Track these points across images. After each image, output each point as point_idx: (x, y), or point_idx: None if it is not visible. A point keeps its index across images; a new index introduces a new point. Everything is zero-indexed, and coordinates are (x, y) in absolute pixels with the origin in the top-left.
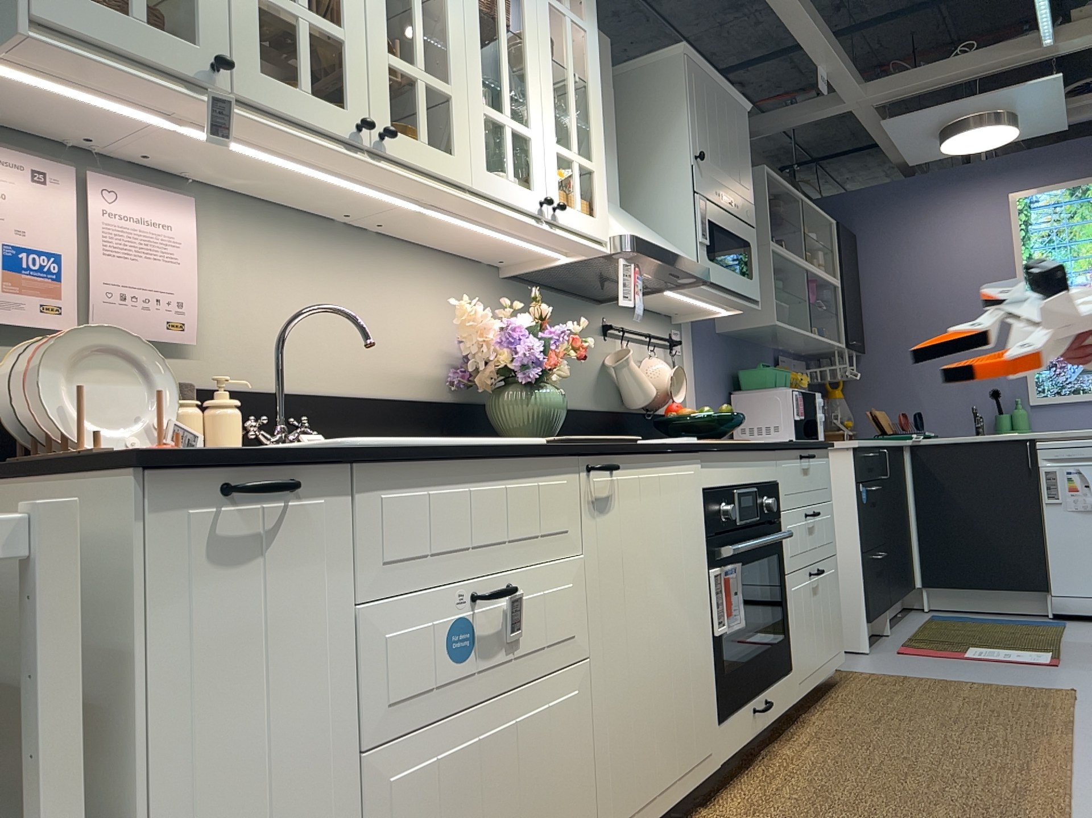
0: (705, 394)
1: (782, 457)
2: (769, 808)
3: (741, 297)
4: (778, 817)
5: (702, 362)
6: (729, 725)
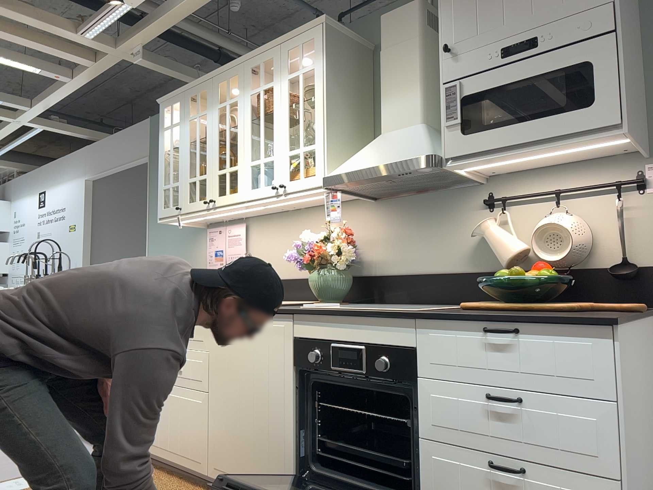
0: None
1: (425, 325)
2: None
3: (558, 139)
4: None
5: None
6: None
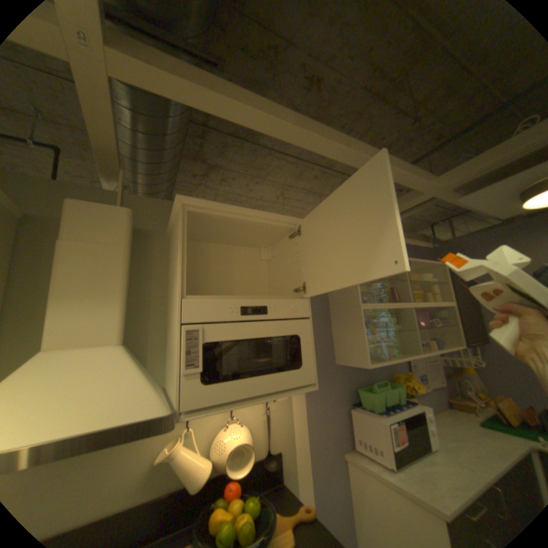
0: (316, 420)
1: None
2: None
3: (280, 391)
4: None
5: (314, 394)
6: None
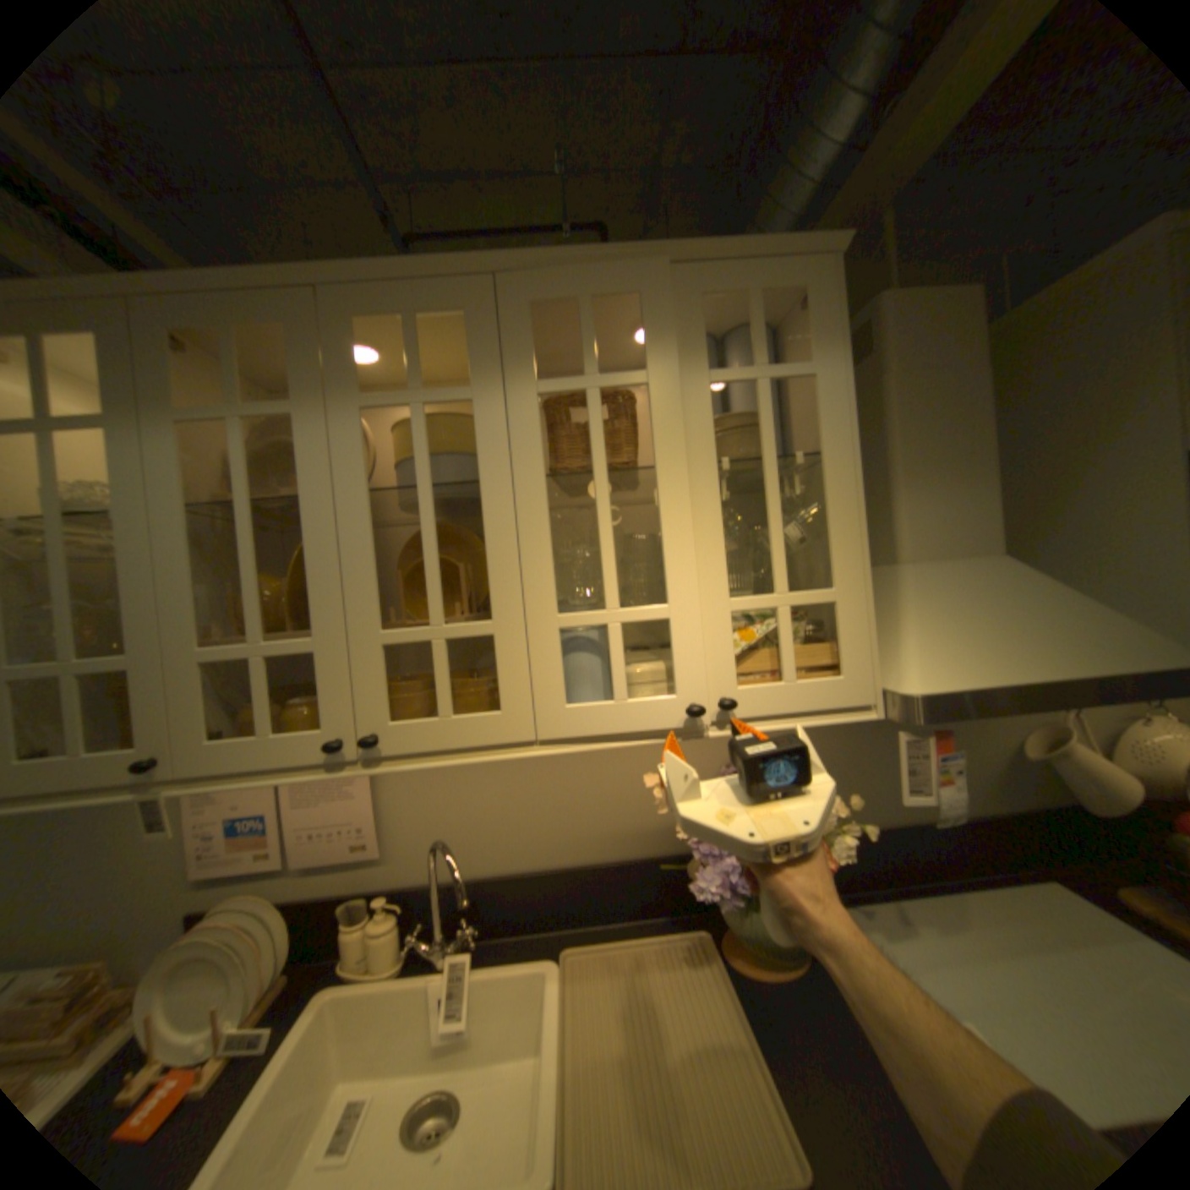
0: None
1: None
2: None
3: None
4: None
5: None
6: None
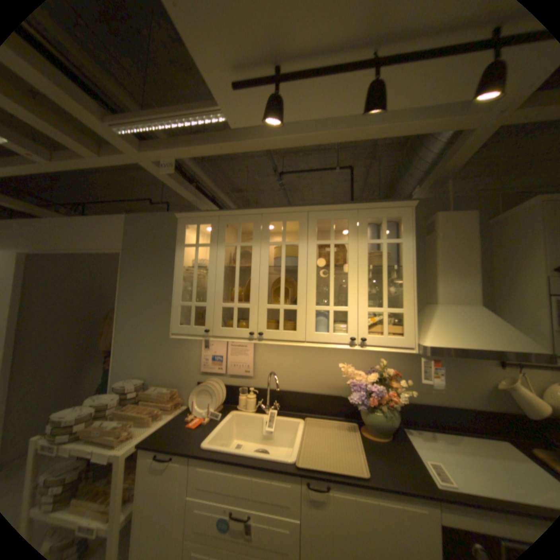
0: None
1: None
2: None
3: None
4: None
5: None
6: None
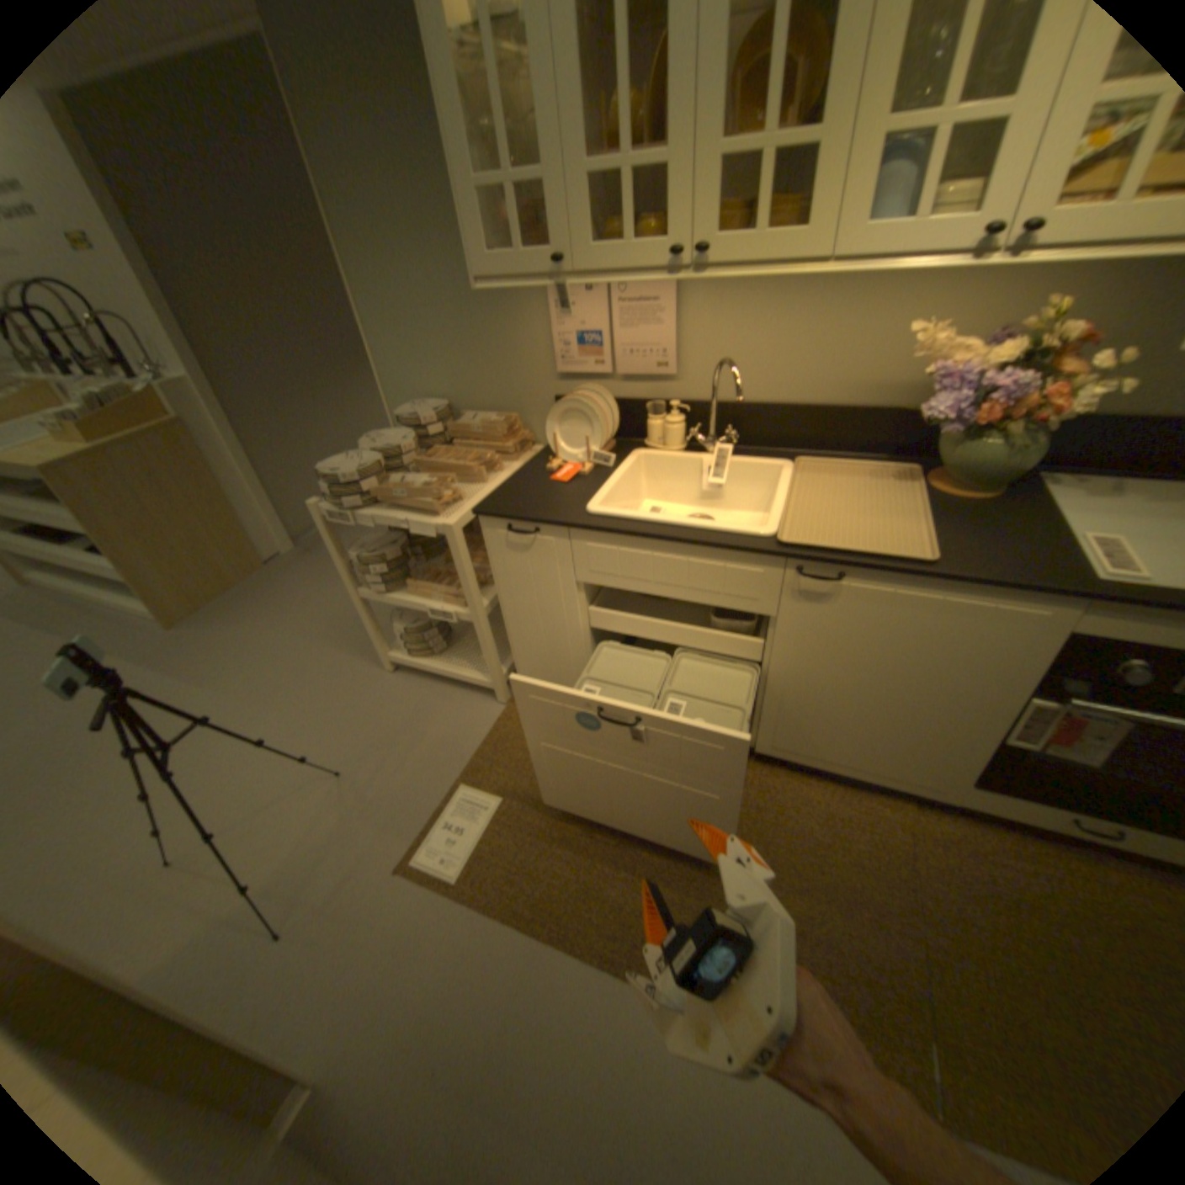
0: None
1: None
2: (957, 859)
3: None
4: (944, 866)
5: None
6: (1000, 799)
